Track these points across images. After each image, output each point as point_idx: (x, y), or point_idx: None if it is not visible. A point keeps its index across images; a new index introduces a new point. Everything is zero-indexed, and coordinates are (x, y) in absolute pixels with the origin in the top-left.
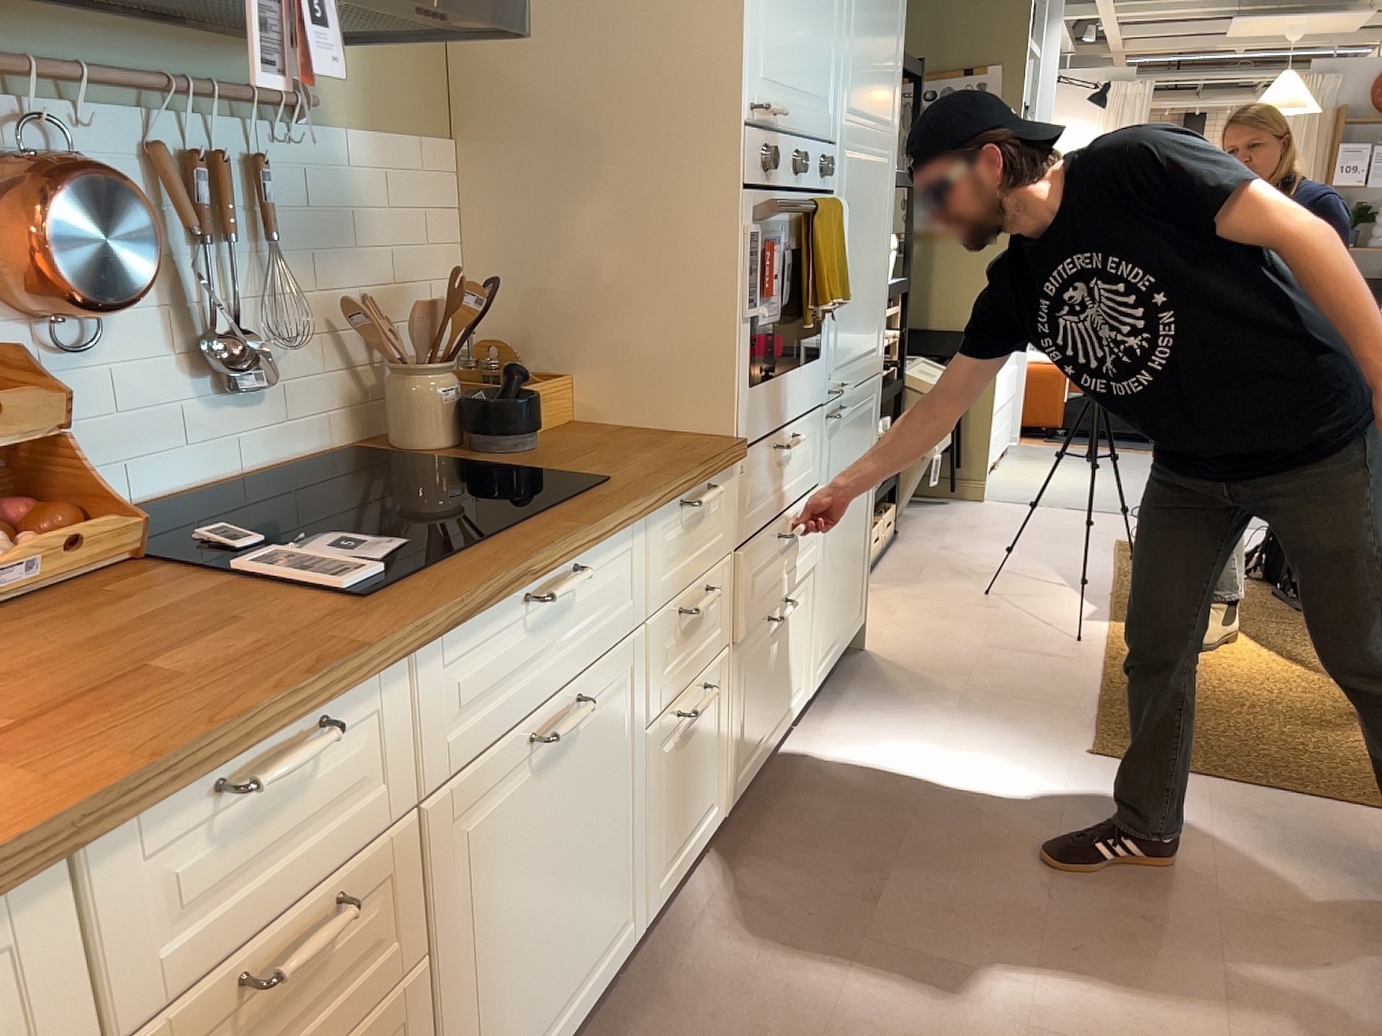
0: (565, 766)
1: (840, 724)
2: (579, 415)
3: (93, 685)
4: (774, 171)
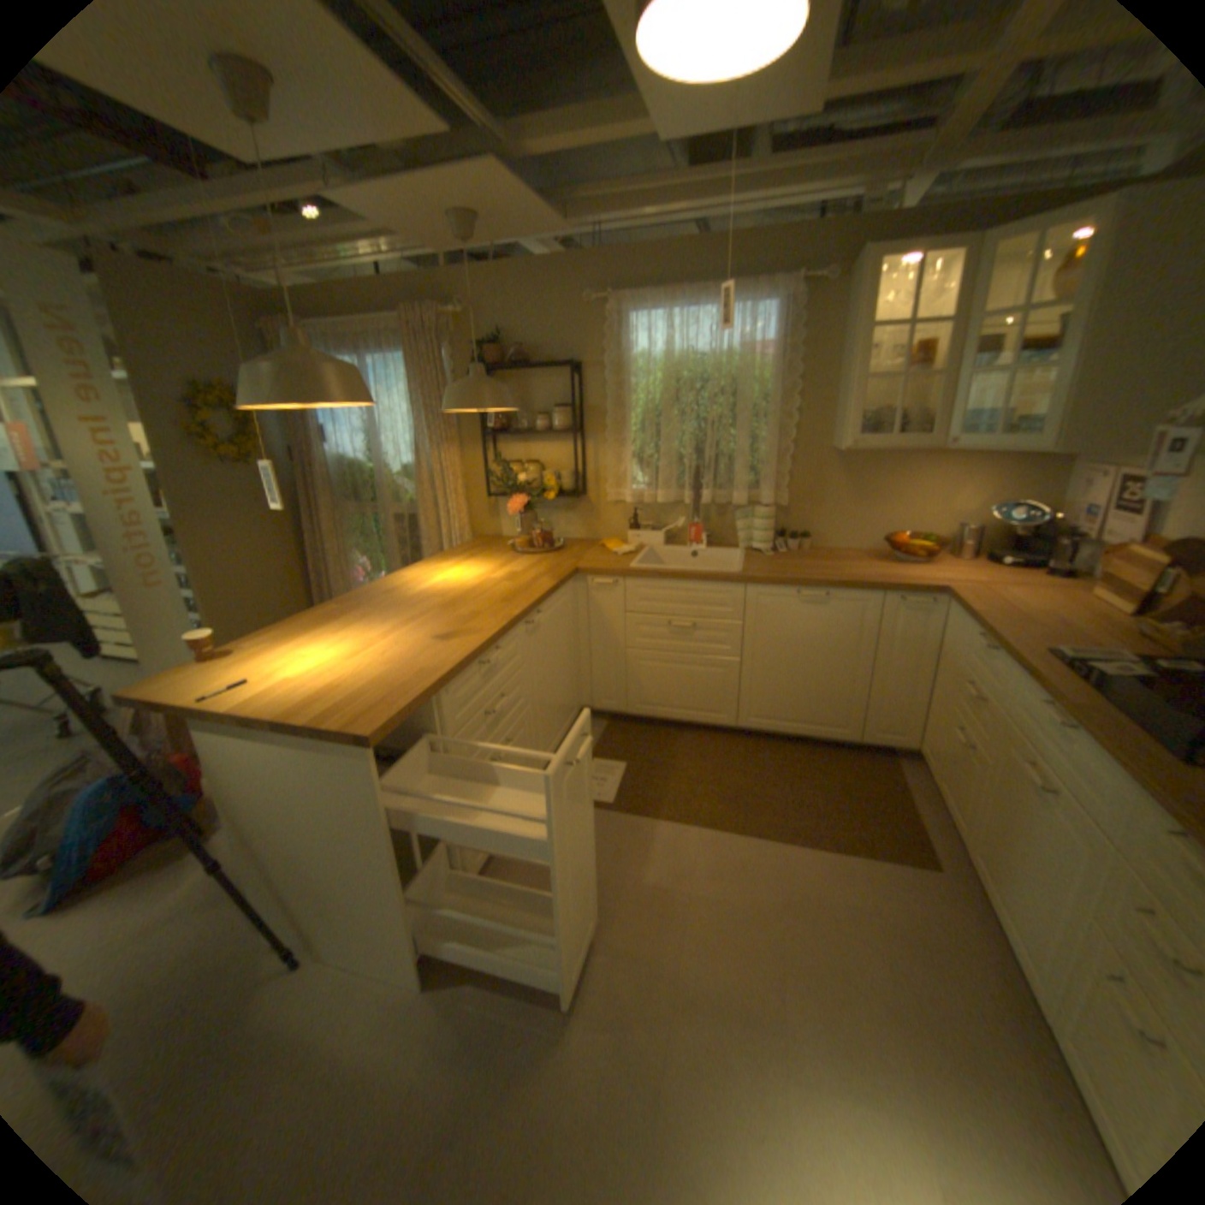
0: (1045, 813)
1: None
2: None
3: (1037, 622)
4: None
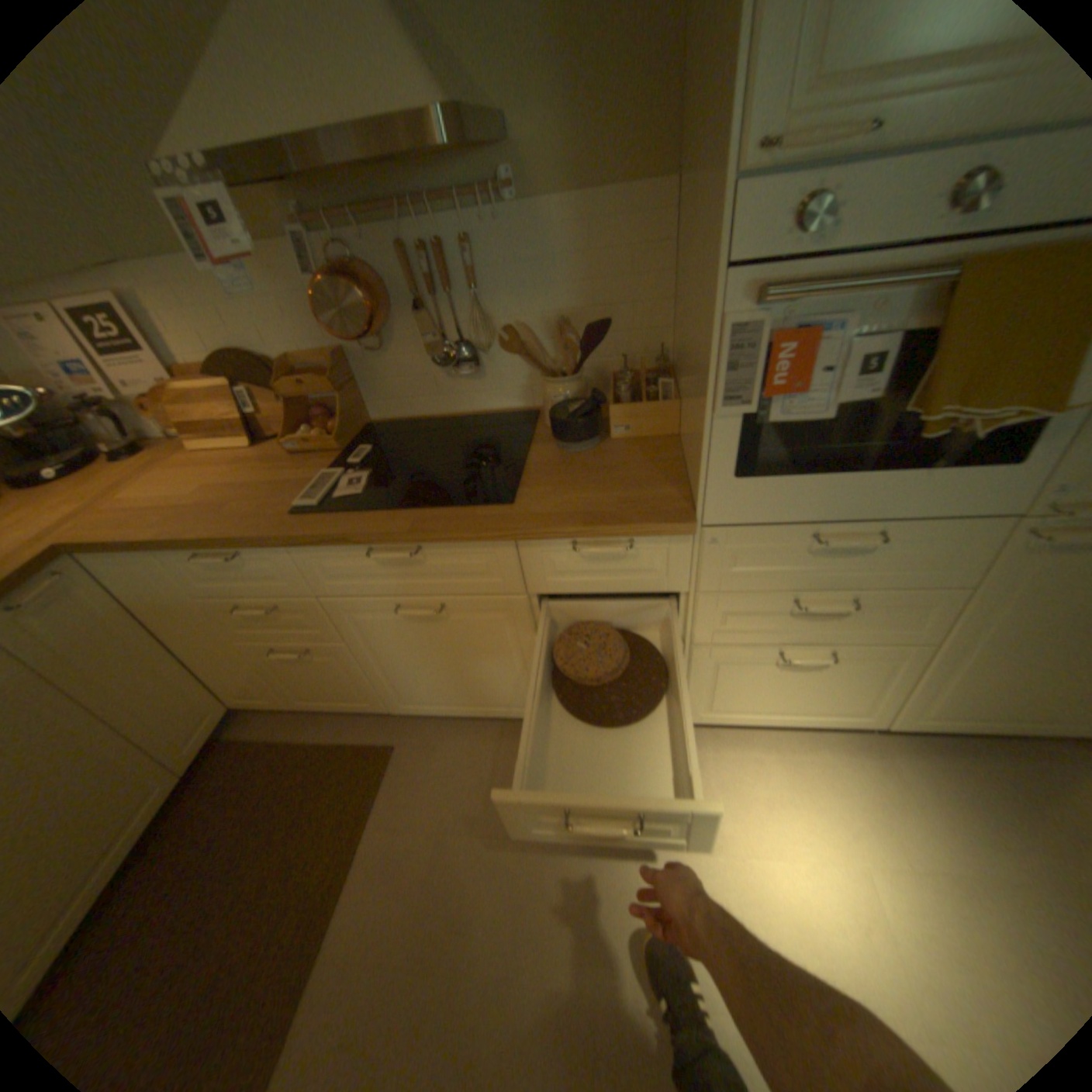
0: (440, 626)
1: (919, 769)
2: (682, 432)
3: (219, 502)
4: (848, 221)
